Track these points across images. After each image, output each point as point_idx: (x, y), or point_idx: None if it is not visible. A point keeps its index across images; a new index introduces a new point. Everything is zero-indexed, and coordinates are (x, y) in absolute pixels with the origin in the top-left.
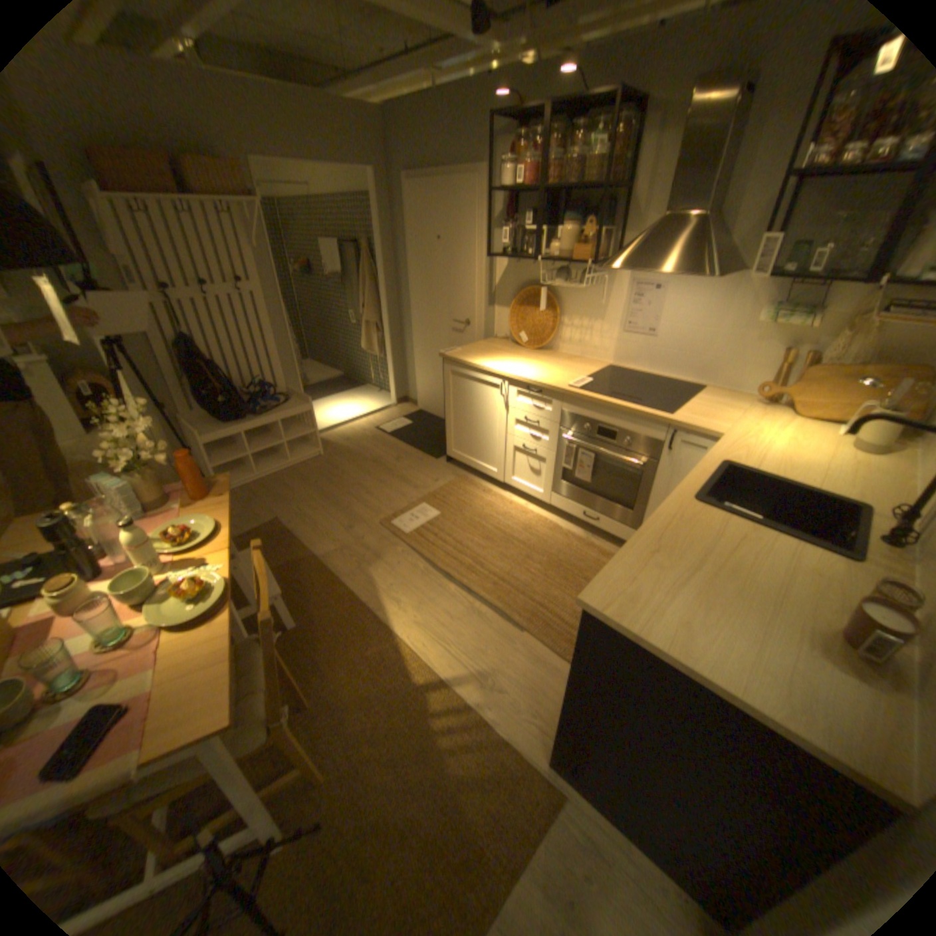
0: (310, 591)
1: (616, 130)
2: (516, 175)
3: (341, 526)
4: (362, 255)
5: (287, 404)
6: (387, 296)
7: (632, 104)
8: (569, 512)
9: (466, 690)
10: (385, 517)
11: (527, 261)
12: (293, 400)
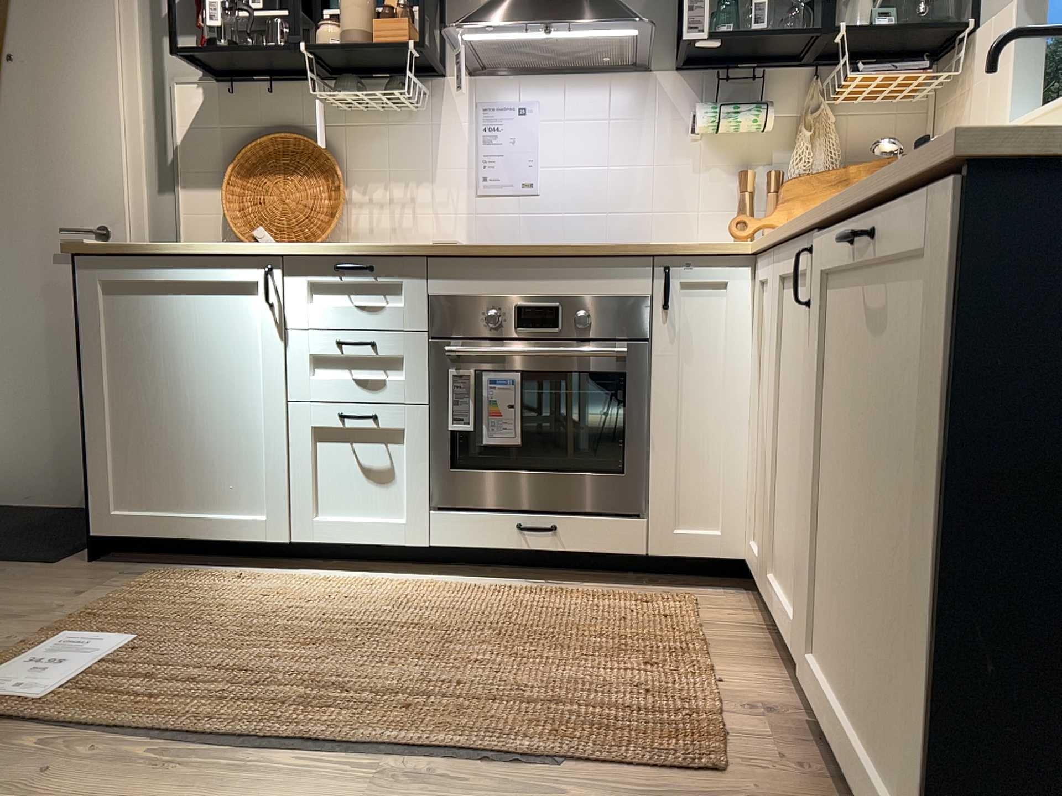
0: None
1: None
2: None
3: None
4: None
5: None
6: None
7: None
8: (484, 546)
9: None
10: None
11: (252, 91)
12: None
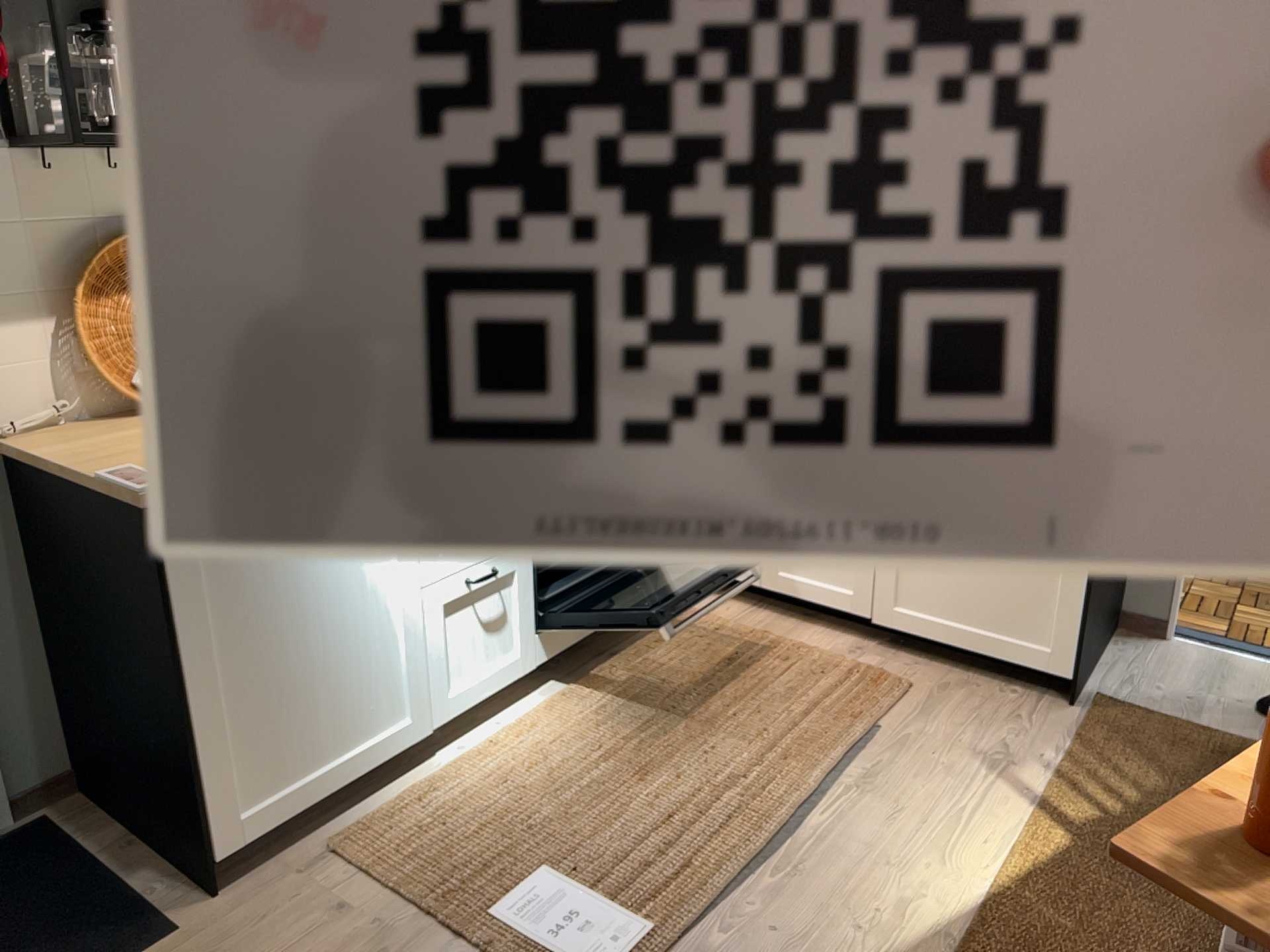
0: None
1: None
2: None
3: None
4: None
5: None
6: None
7: None
8: (571, 644)
9: (1032, 781)
10: None
11: (73, 164)
12: None
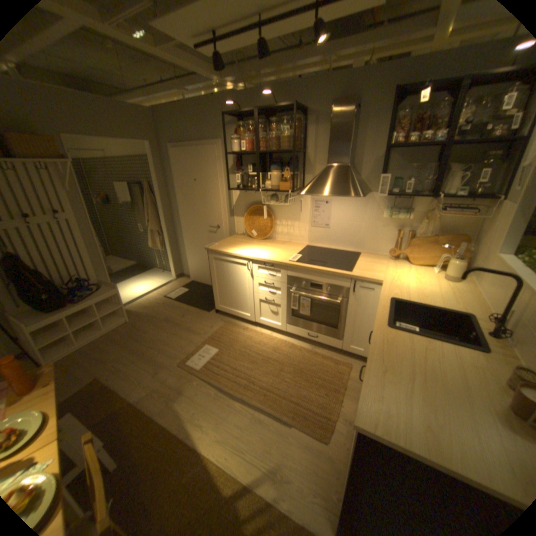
0: (130, 435)
1: (293, 123)
2: (239, 145)
3: (148, 374)
4: (145, 190)
5: (99, 291)
6: (164, 214)
7: (300, 111)
8: (298, 334)
9: (263, 488)
10: (181, 360)
11: (251, 191)
12: (103, 288)
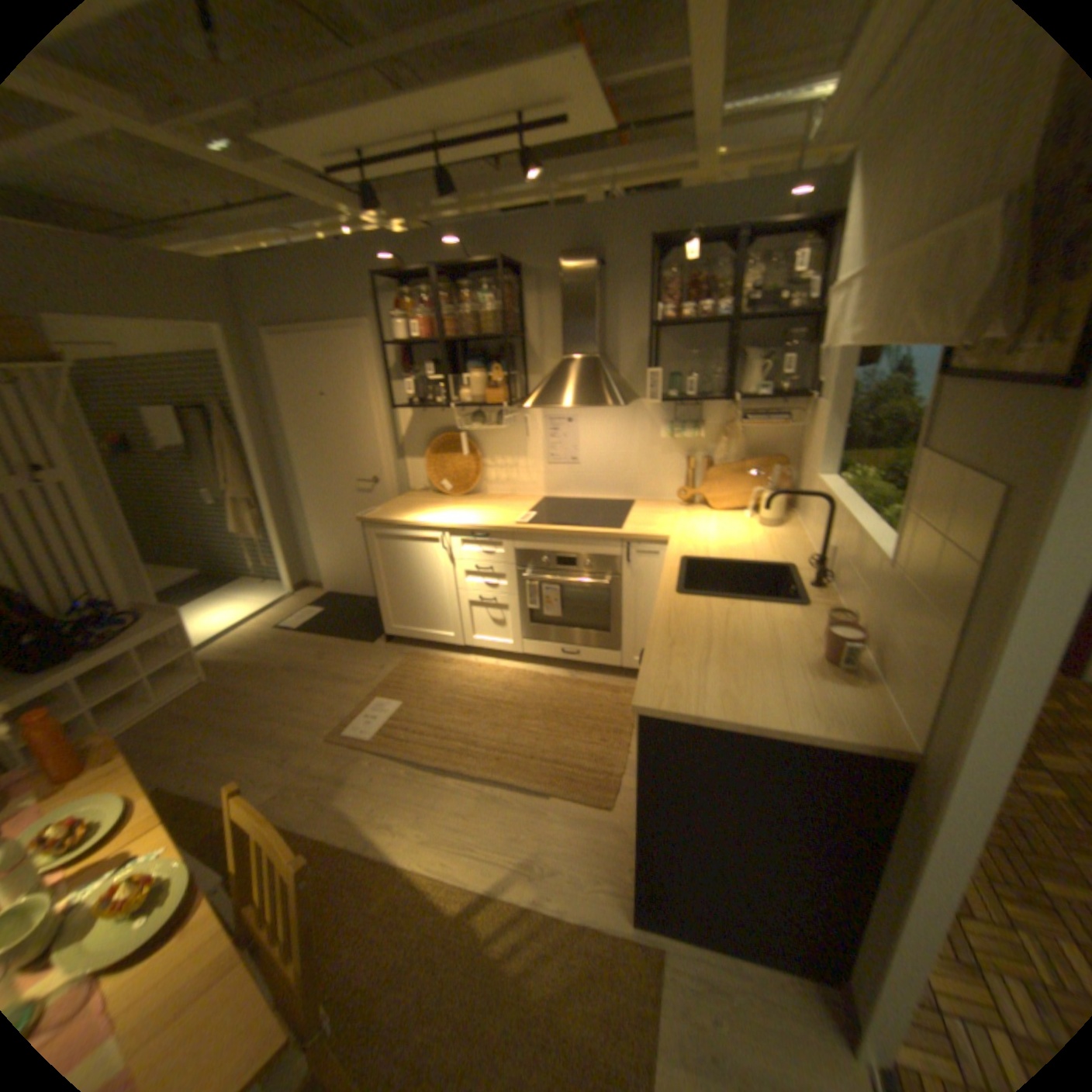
0: None
1: (498, 290)
2: (403, 328)
3: (267, 763)
4: (211, 420)
5: (136, 623)
6: (256, 464)
7: (507, 269)
8: (545, 654)
9: (512, 890)
10: (329, 730)
11: (433, 409)
12: (145, 617)
